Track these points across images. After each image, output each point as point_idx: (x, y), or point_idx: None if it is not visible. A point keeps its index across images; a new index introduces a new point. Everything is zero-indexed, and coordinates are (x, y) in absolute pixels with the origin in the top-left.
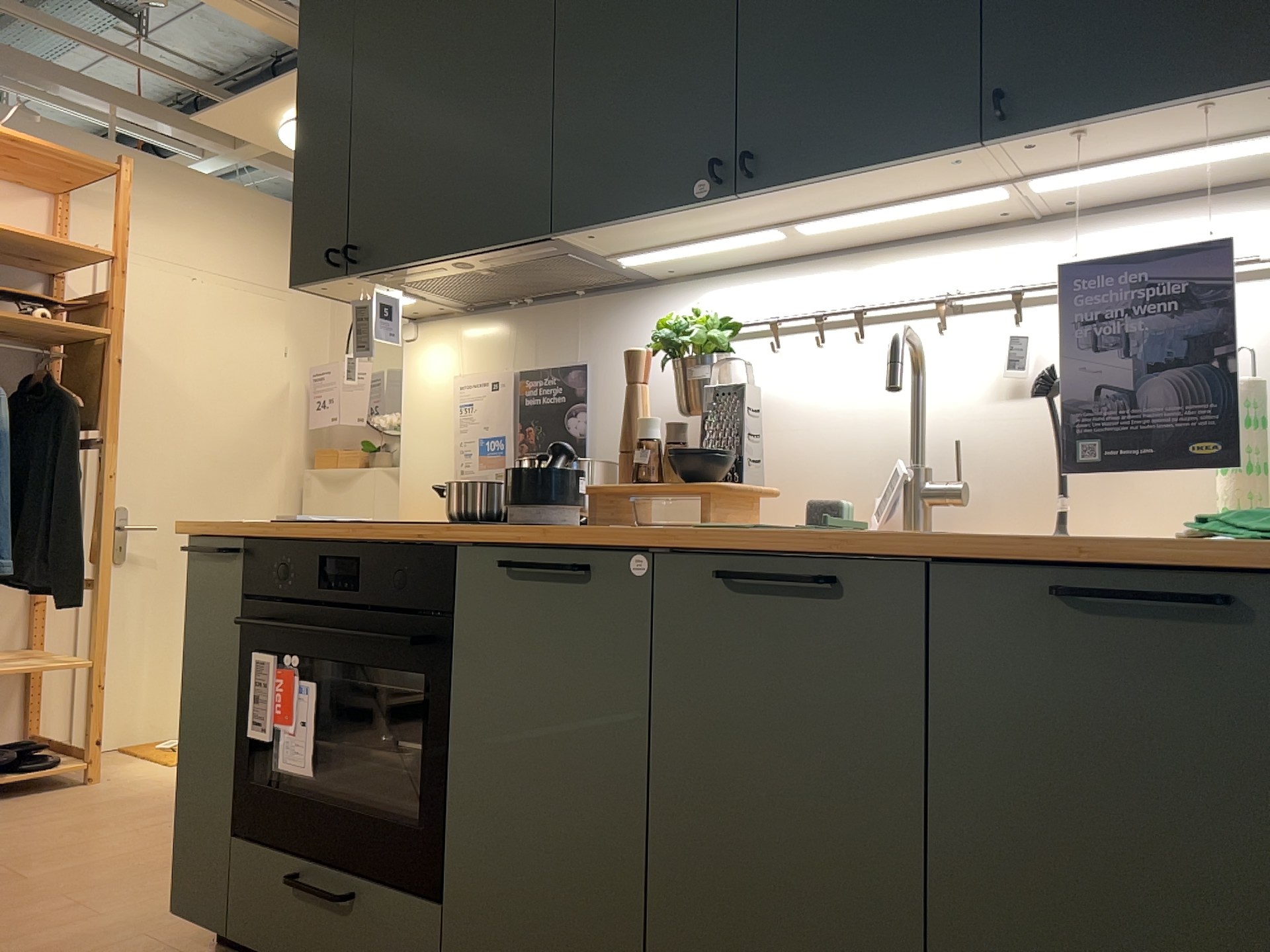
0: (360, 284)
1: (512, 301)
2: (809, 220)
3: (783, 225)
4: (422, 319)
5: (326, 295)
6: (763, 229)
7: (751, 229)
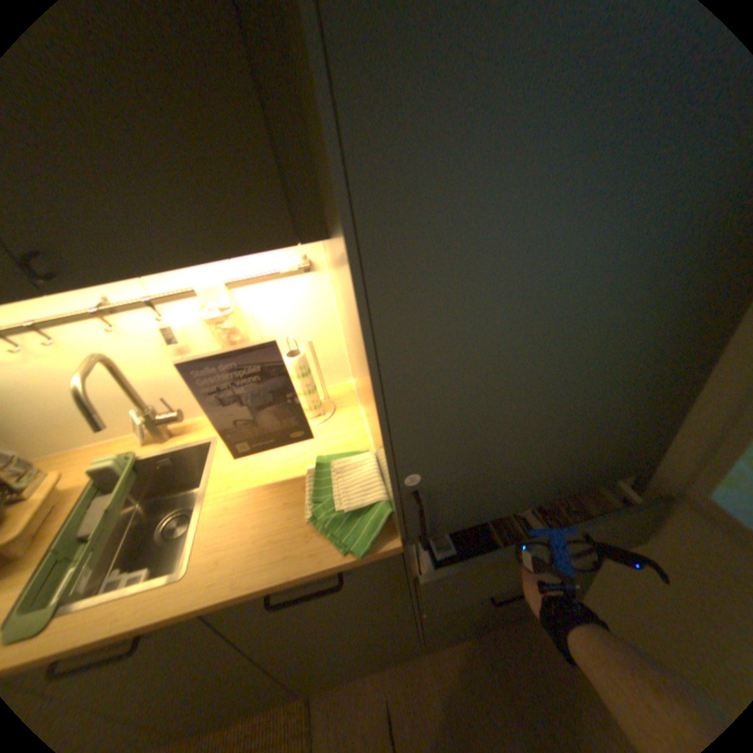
0: None
1: None
2: None
3: None
4: None
5: None
6: None
7: None
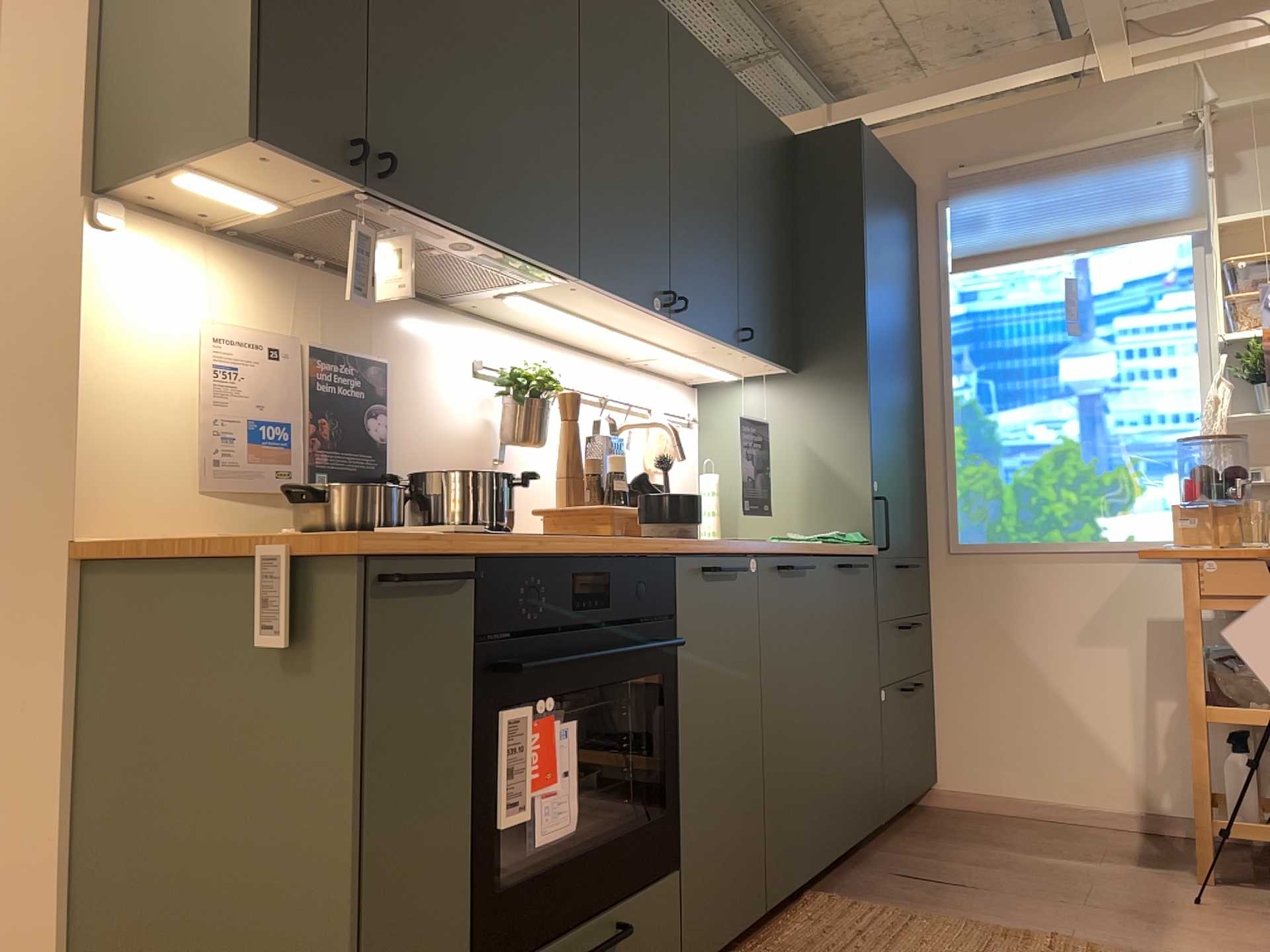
0: (321, 185)
1: (304, 254)
2: (625, 331)
3: (614, 327)
4: (122, 201)
5: (230, 157)
6: (606, 324)
7: (602, 321)
